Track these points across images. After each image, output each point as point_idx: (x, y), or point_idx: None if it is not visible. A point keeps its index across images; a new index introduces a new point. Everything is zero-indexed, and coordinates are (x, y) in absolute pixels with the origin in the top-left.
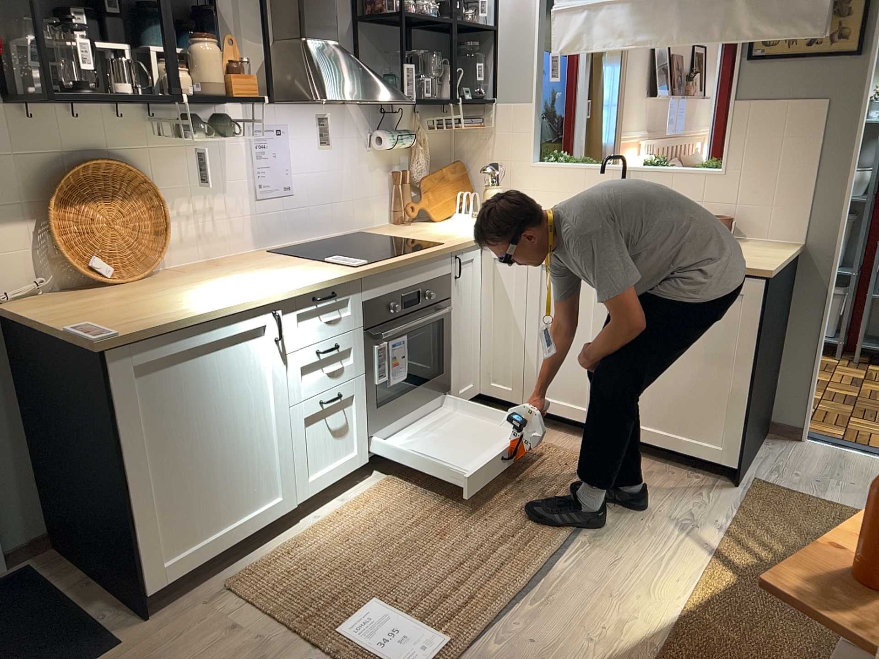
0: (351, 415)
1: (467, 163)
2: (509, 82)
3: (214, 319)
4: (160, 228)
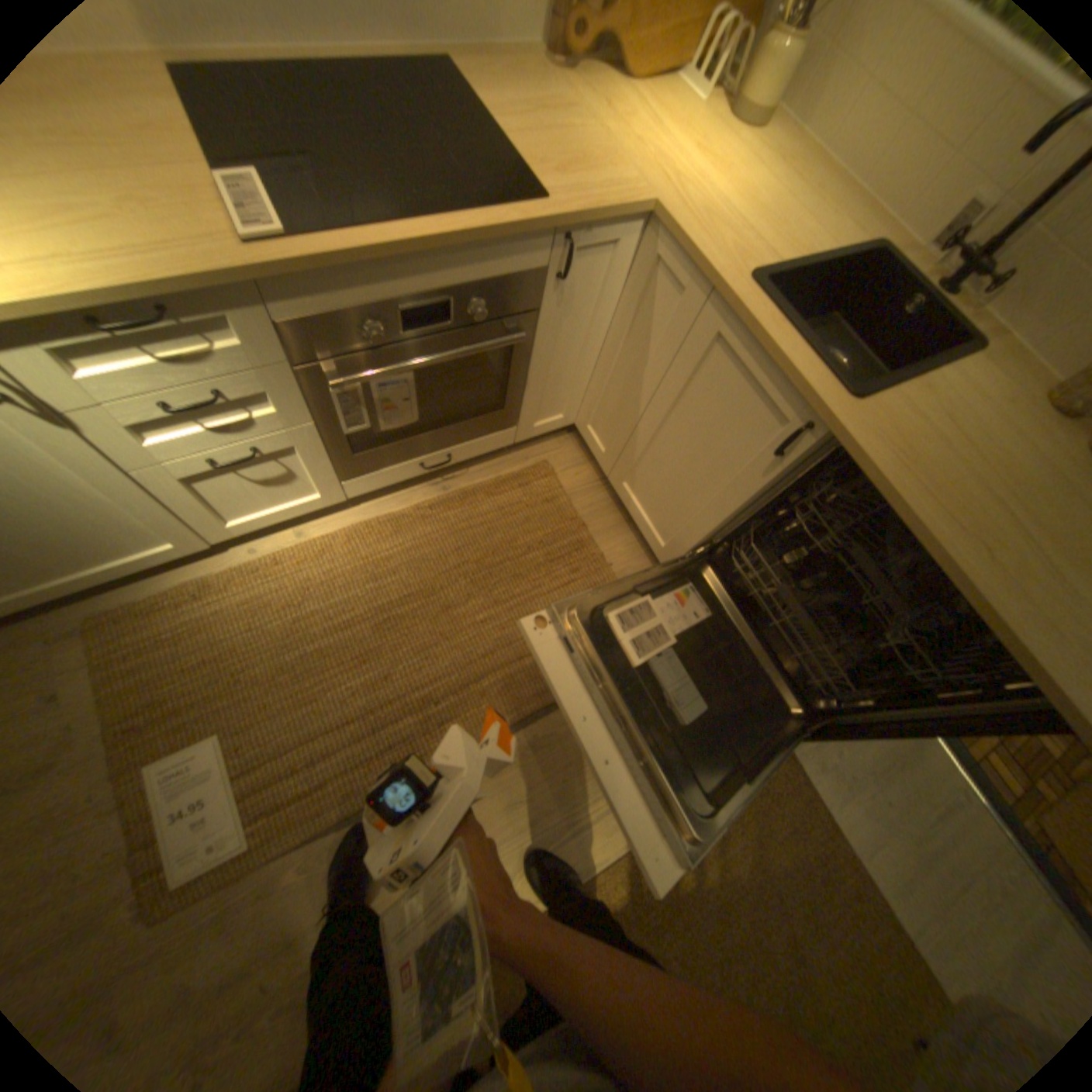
0: (297, 464)
1: None
2: None
3: None
4: None
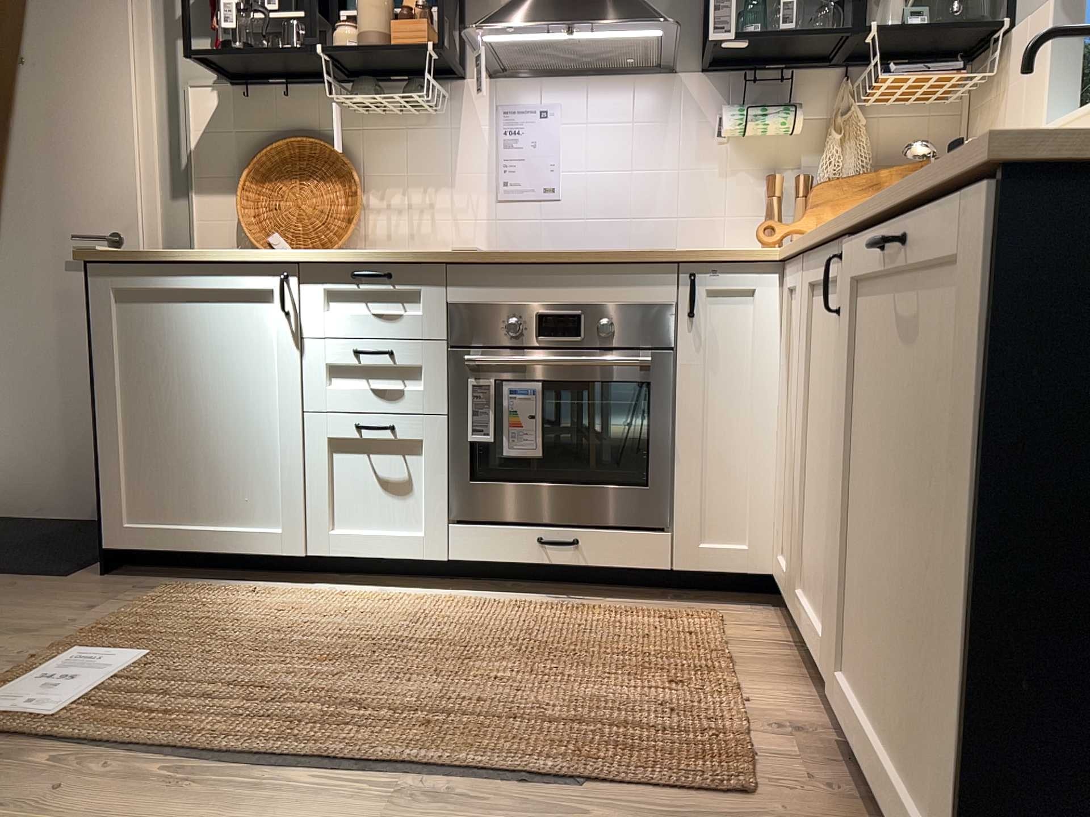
0: (418, 471)
1: None
2: None
3: (207, 264)
4: (352, 213)
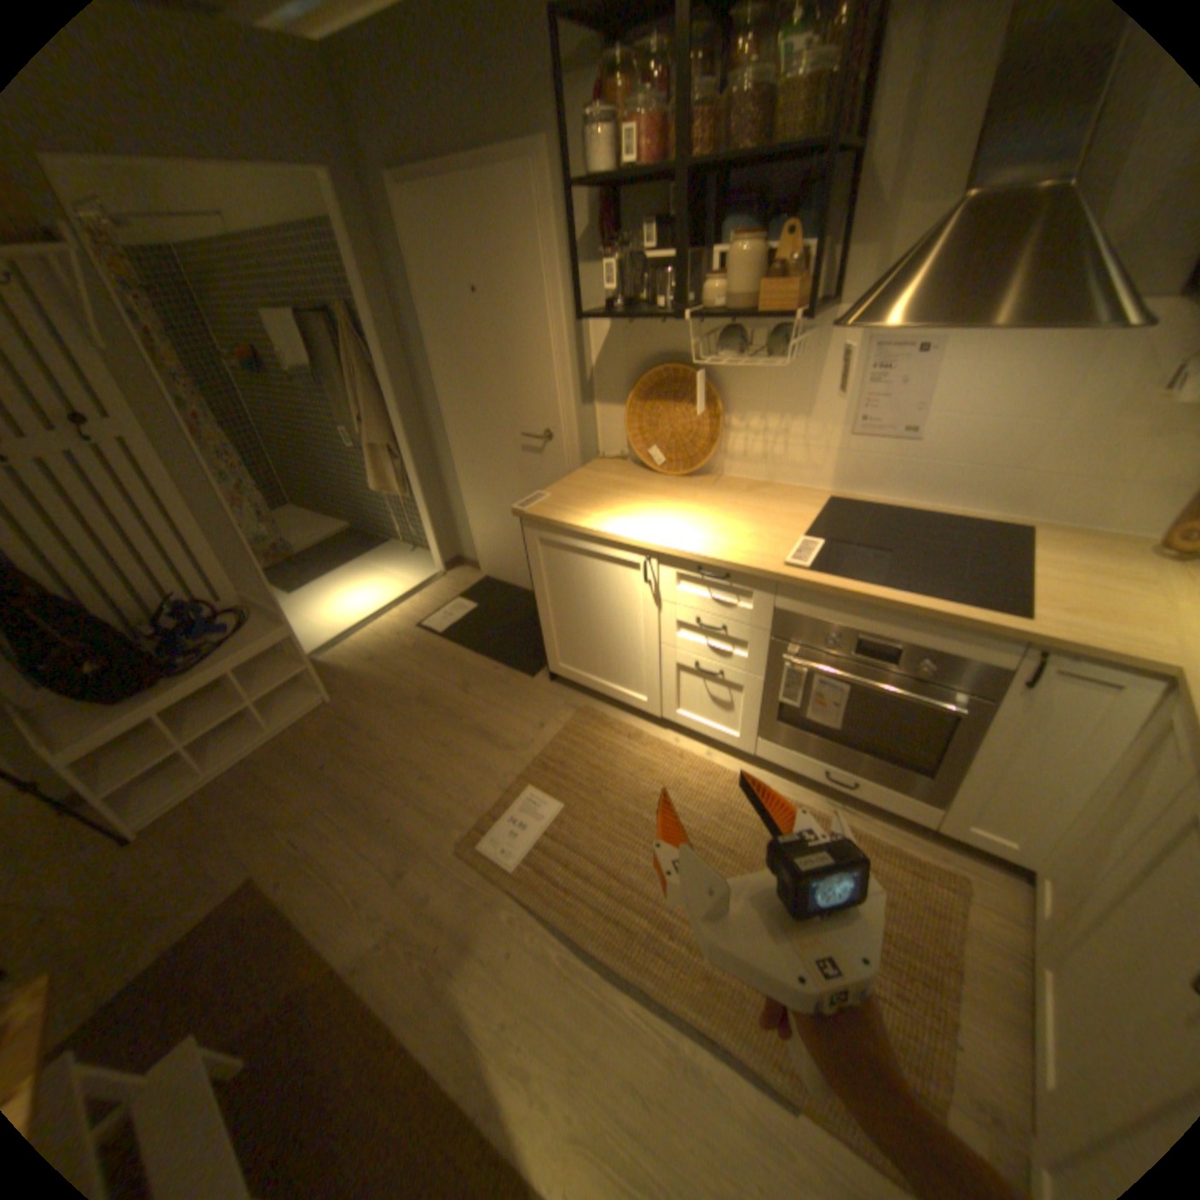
0: (738, 701)
1: None
2: None
3: (593, 535)
4: (714, 435)
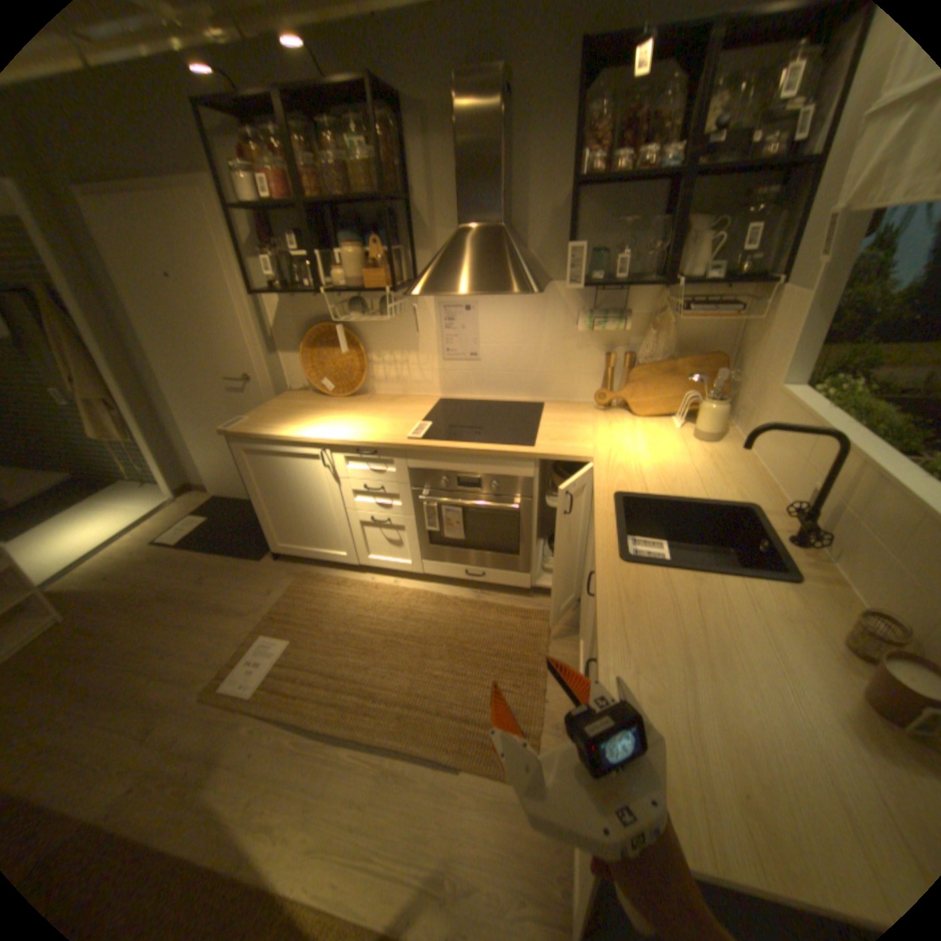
0: (405, 537)
1: (744, 357)
2: (808, 251)
3: (284, 440)
4: (364, 368)
